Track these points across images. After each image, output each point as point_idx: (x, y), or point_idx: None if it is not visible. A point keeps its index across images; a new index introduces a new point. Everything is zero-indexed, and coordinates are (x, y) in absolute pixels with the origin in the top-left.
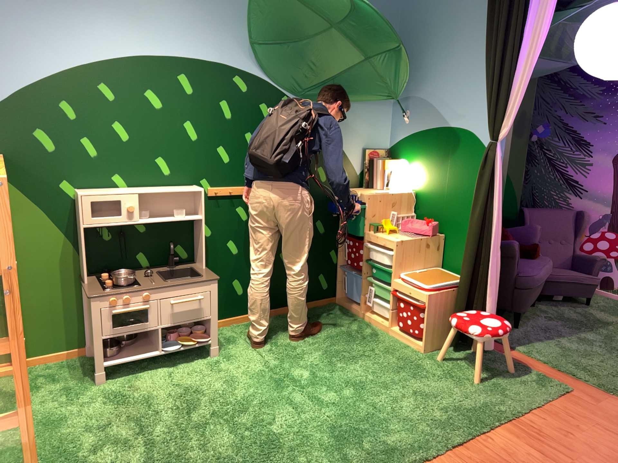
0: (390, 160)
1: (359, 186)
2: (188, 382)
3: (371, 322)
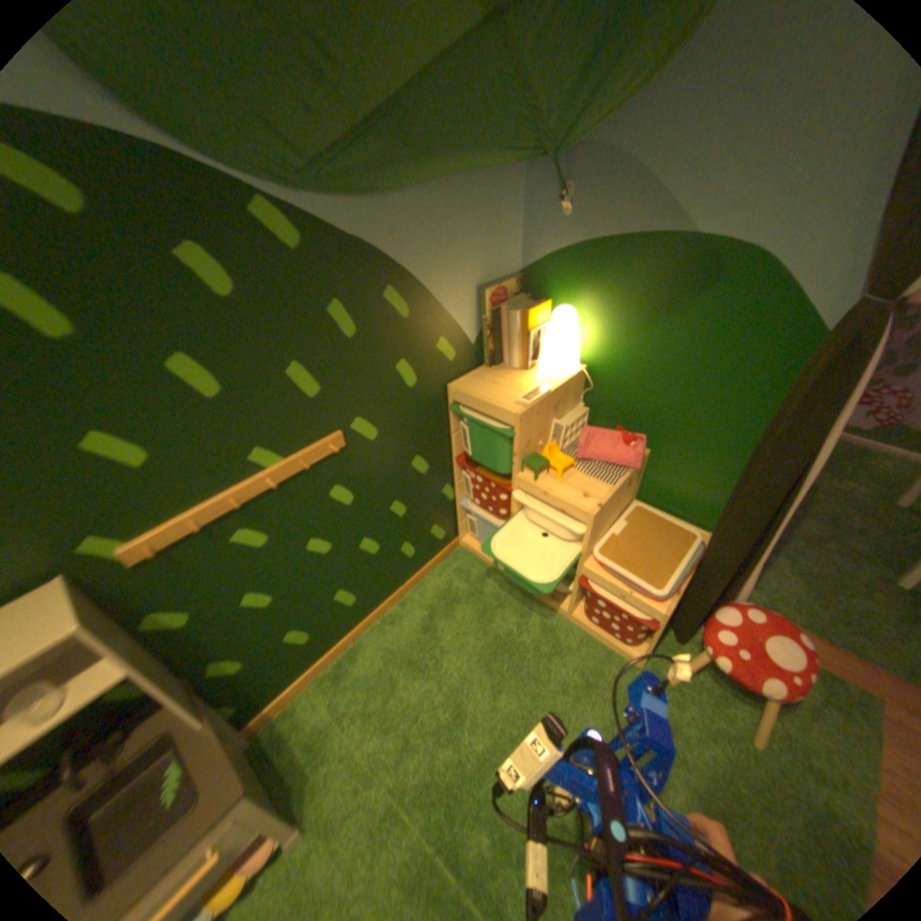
0: (532, 294)
1: (479, 363)
2: None
3: (534, 594)
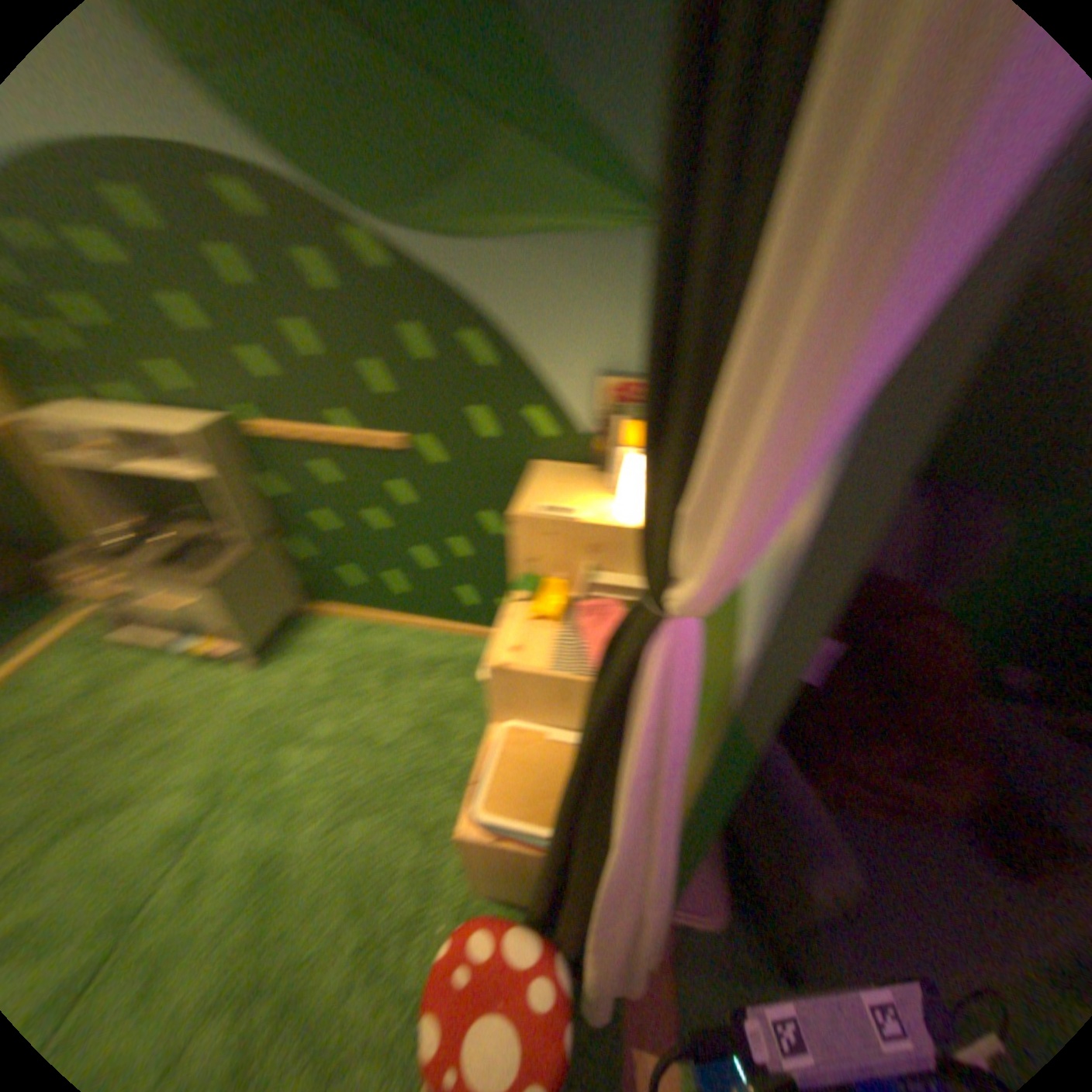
0: None
1: (589, 463)
2: (154, 713)
3: None
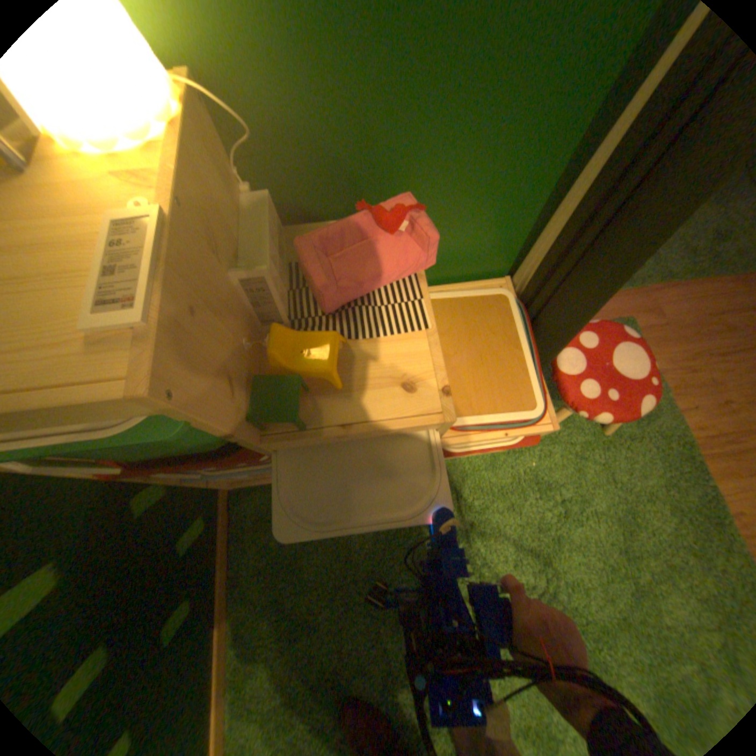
0: None
1: None
2: None
3: None
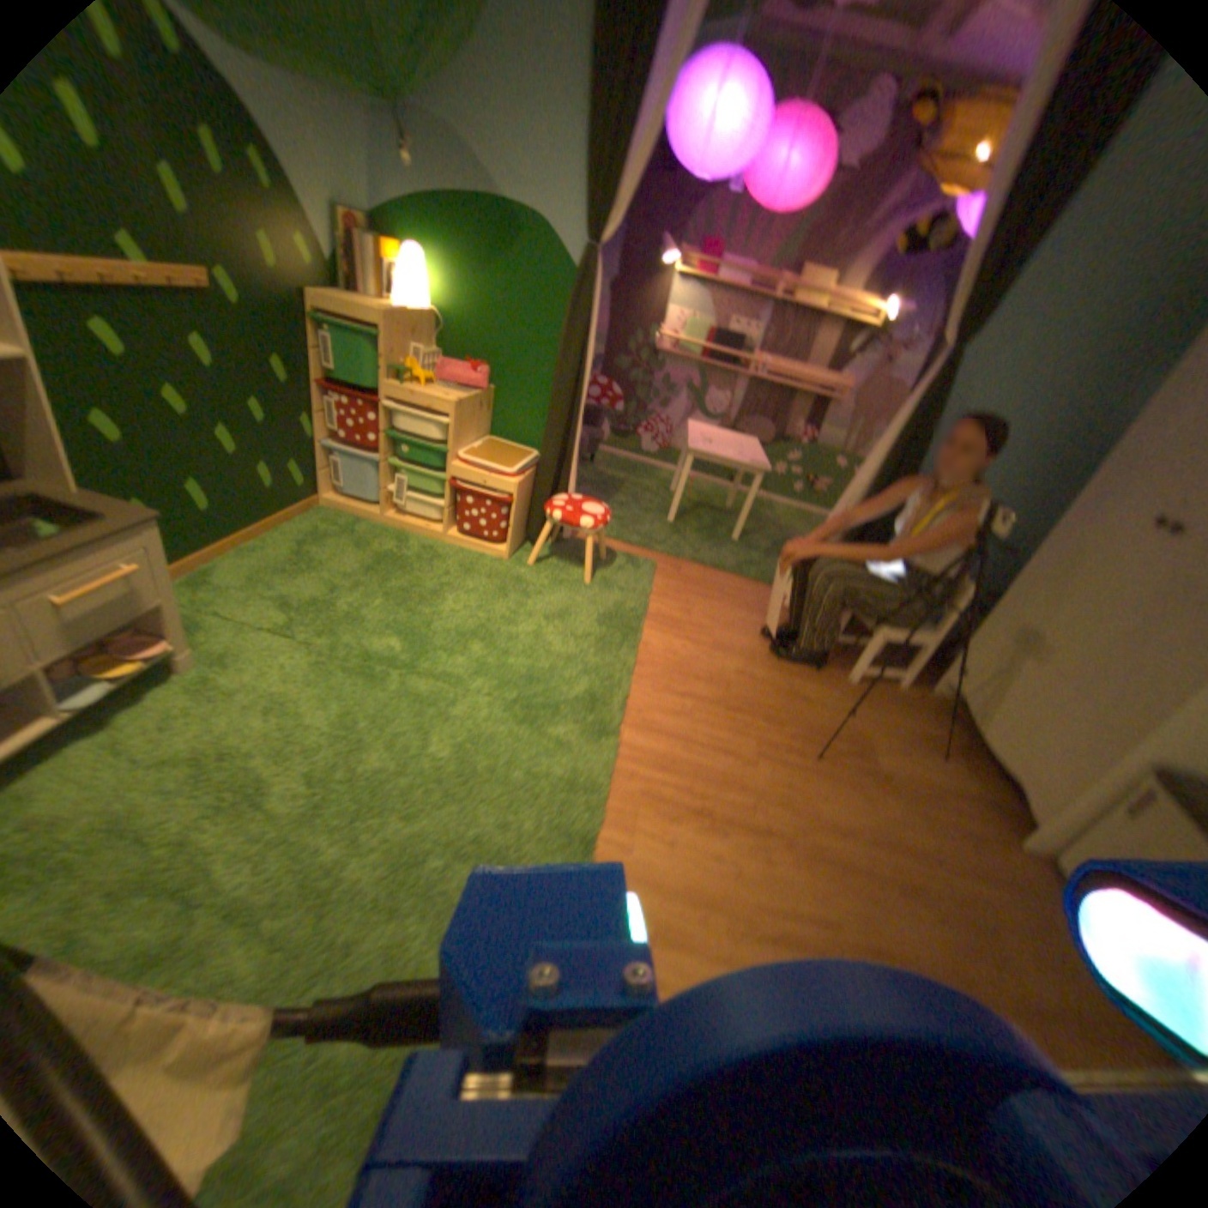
0: (375, 234)
1: (328, 283)
2: (170, 753)
3: (403, 529)
